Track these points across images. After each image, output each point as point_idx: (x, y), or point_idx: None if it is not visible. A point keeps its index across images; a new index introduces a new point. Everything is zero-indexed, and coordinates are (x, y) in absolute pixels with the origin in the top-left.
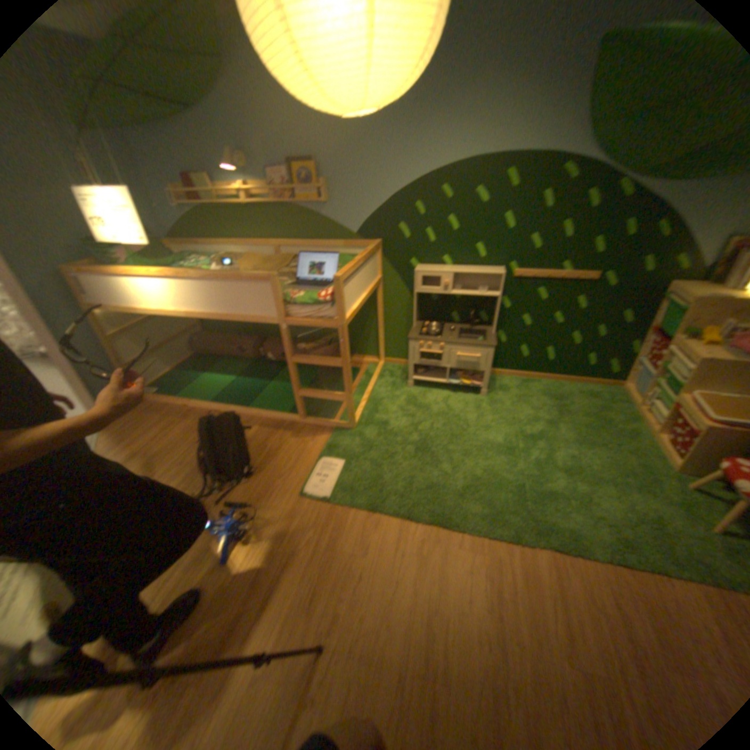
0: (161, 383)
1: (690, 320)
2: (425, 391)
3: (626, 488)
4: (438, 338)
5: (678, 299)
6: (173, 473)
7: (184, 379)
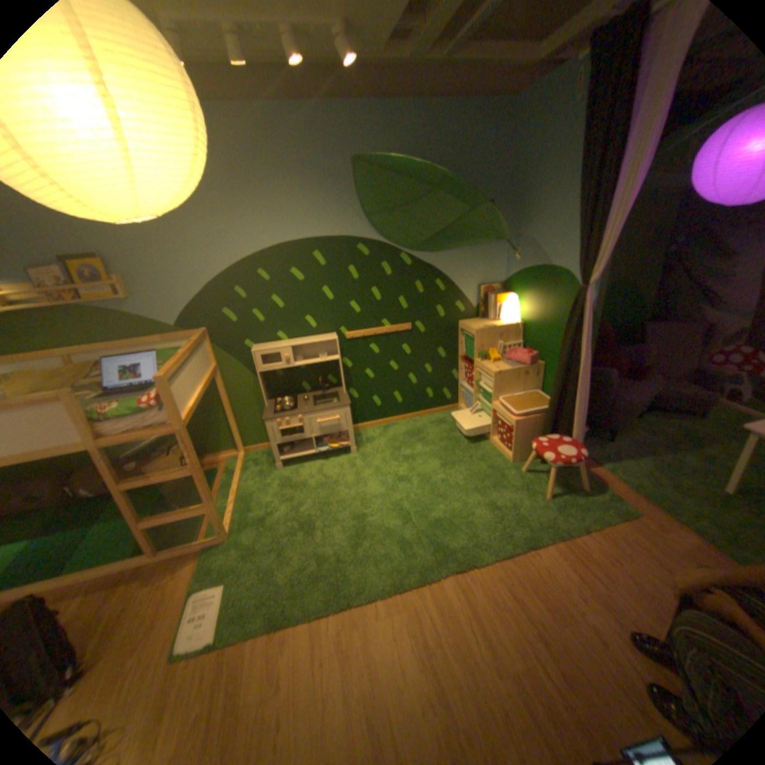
0: None
1: (477, 347)
2: (296, 468)
3: (485, 490)
4: (294, 411)
5: (466, 333)
6: None
7: None
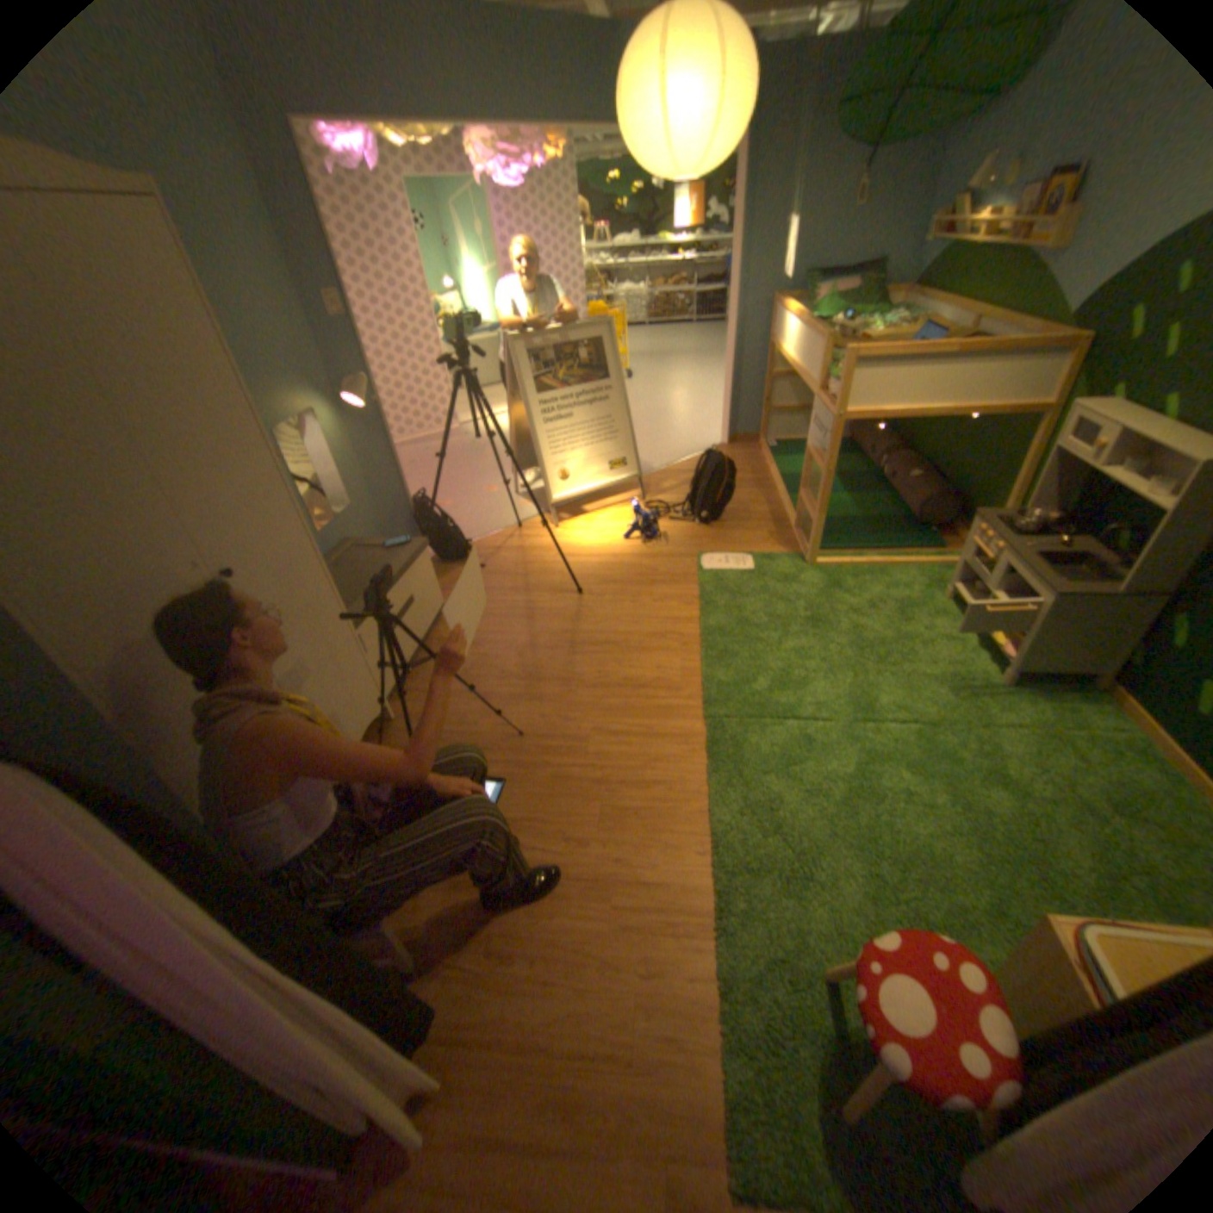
0: (785, 445)
1: None
2: (950, 615)
3: (873, 861)
4: (1011, 535)
5: None
6: (687, 494)
7: (800, 452)
